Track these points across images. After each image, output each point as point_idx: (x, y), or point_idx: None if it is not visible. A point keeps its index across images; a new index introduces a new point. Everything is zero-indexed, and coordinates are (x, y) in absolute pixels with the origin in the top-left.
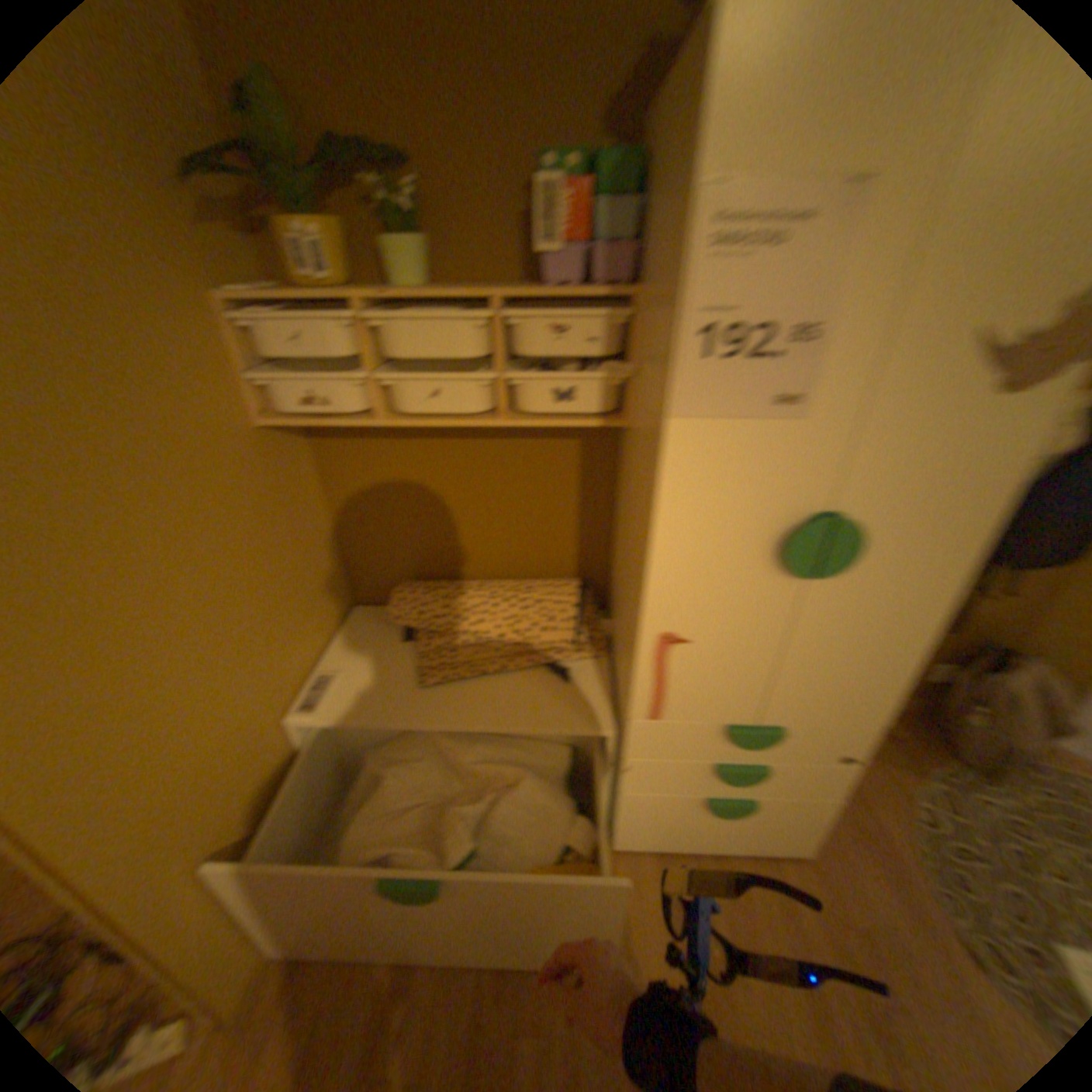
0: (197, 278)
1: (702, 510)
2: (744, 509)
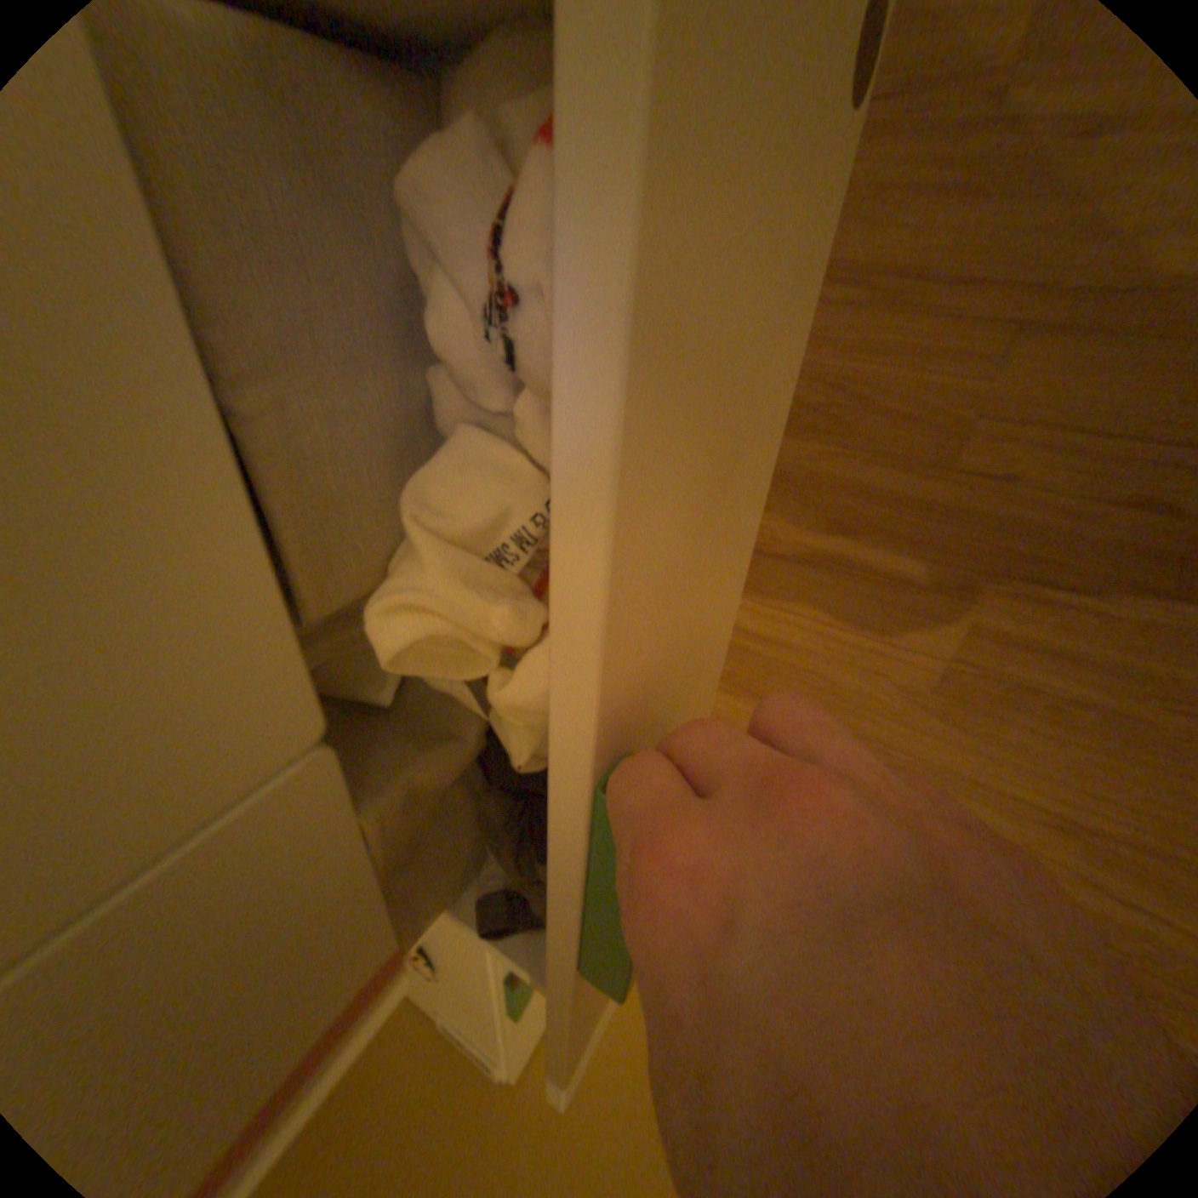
0: None
1: None
2: None
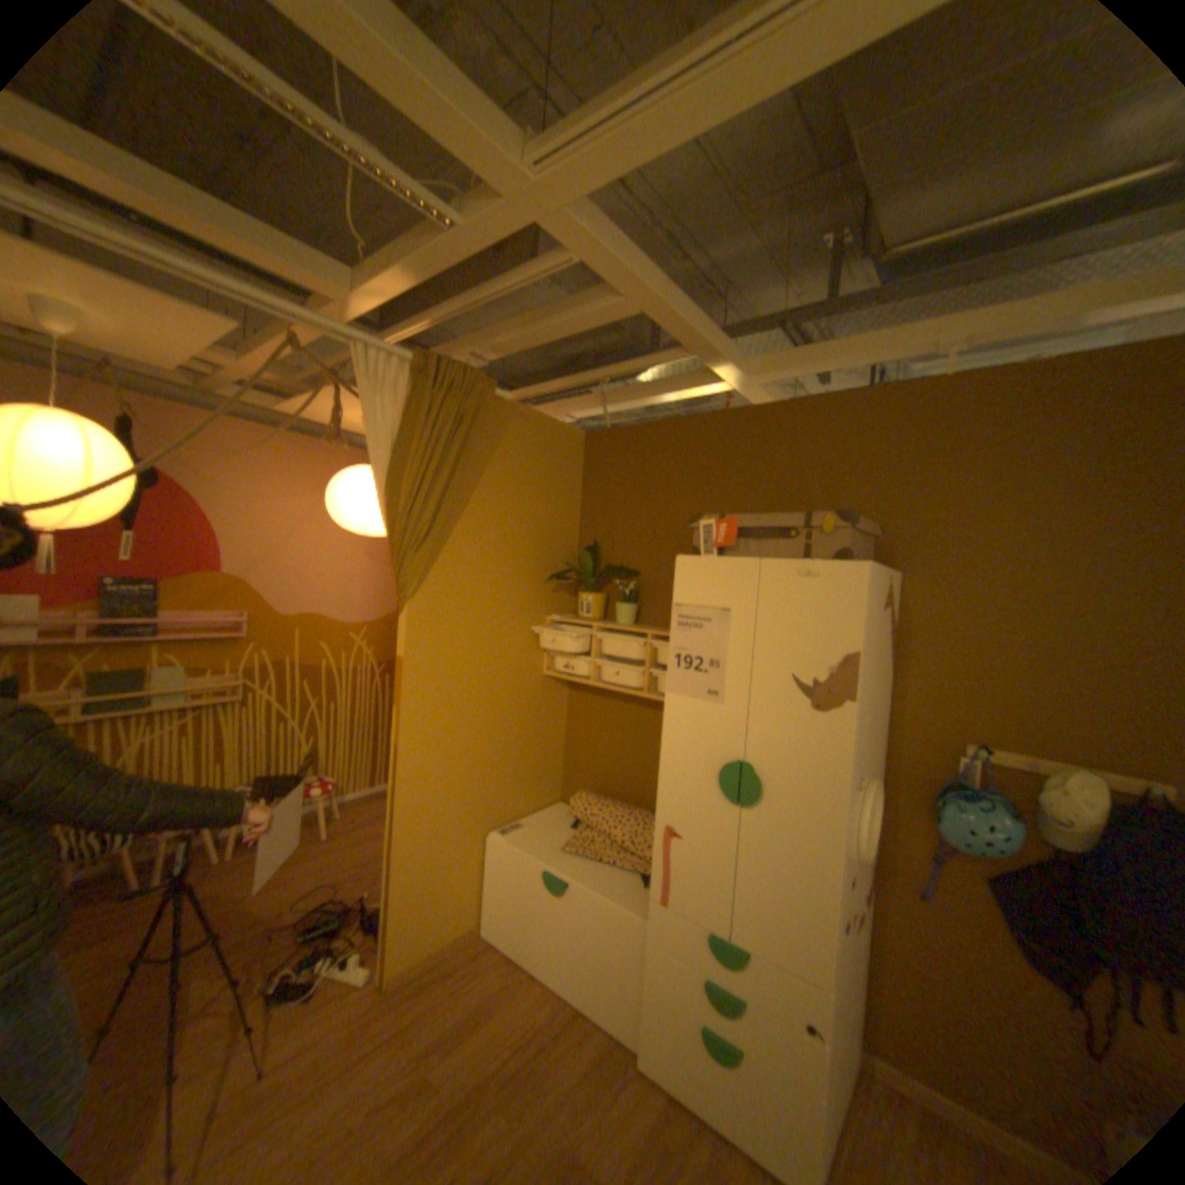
0: (541, 612)
1: (682, 746)
2: (701, 750)
